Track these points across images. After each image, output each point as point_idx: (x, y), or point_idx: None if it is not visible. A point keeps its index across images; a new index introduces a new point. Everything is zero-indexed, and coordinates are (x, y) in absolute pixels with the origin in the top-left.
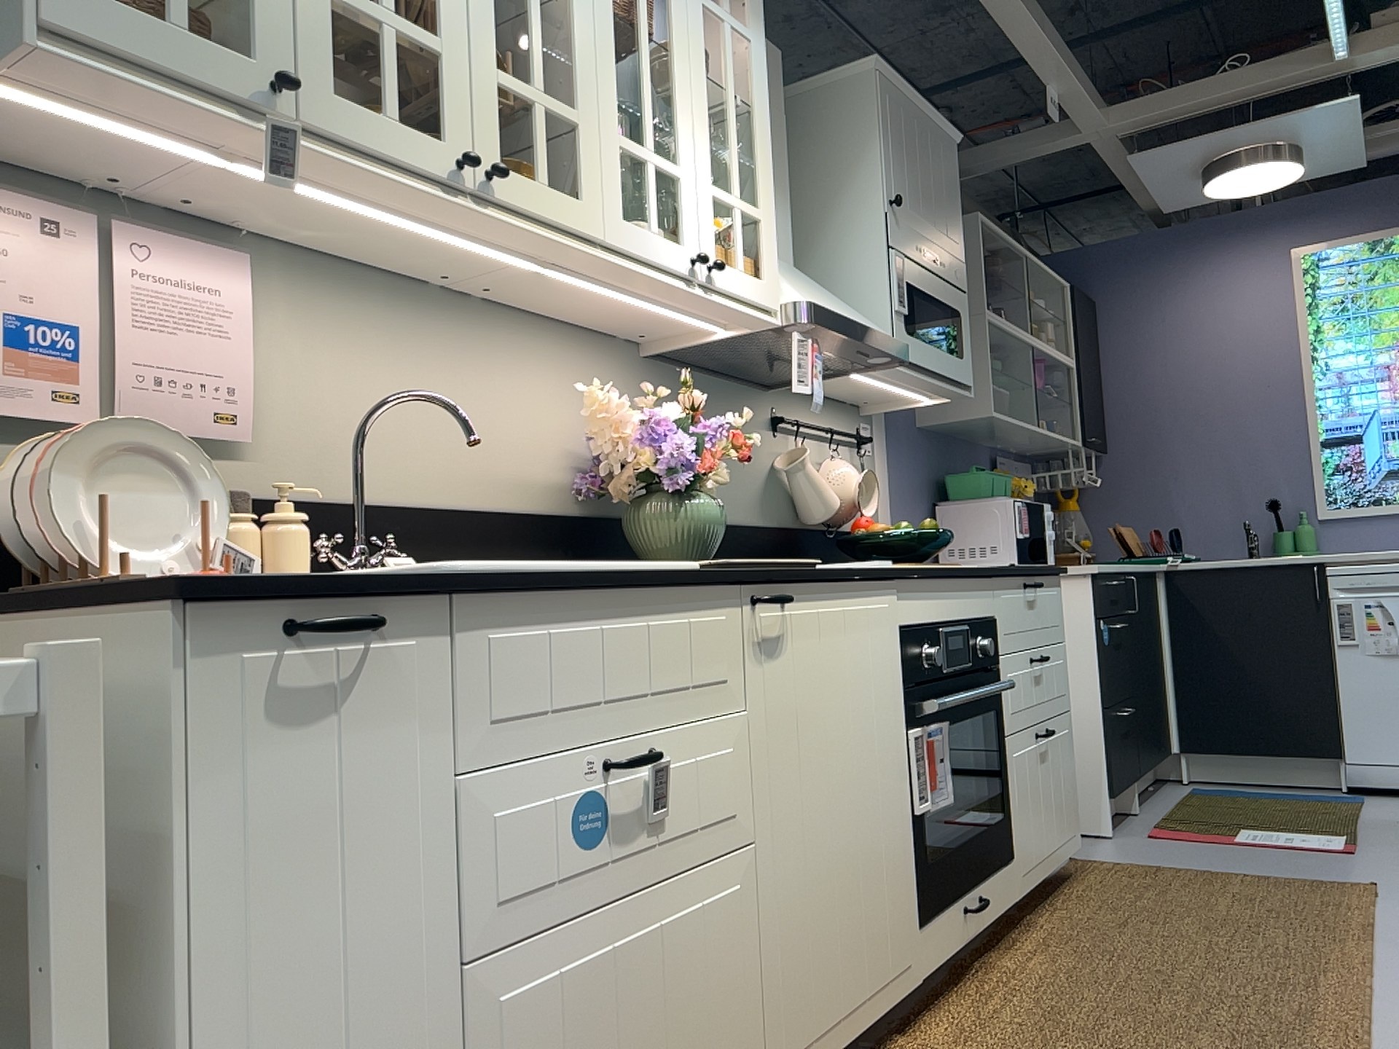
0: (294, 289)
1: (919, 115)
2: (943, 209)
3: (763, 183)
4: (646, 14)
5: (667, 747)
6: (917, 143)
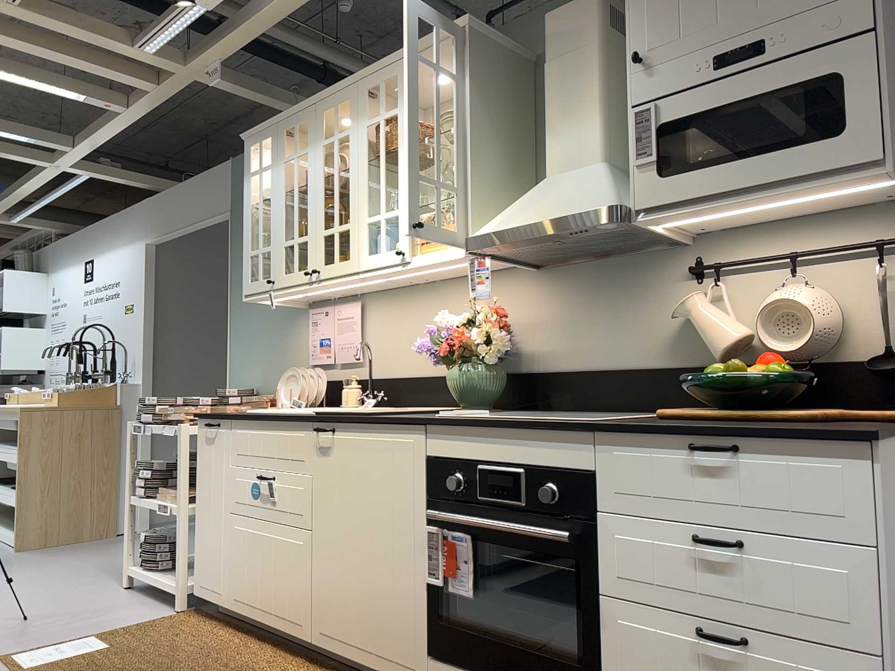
0: (376, 305)
1: None
2: None
3: (456, 173)
4: (381, 148)
5: (279, 477)
6: None
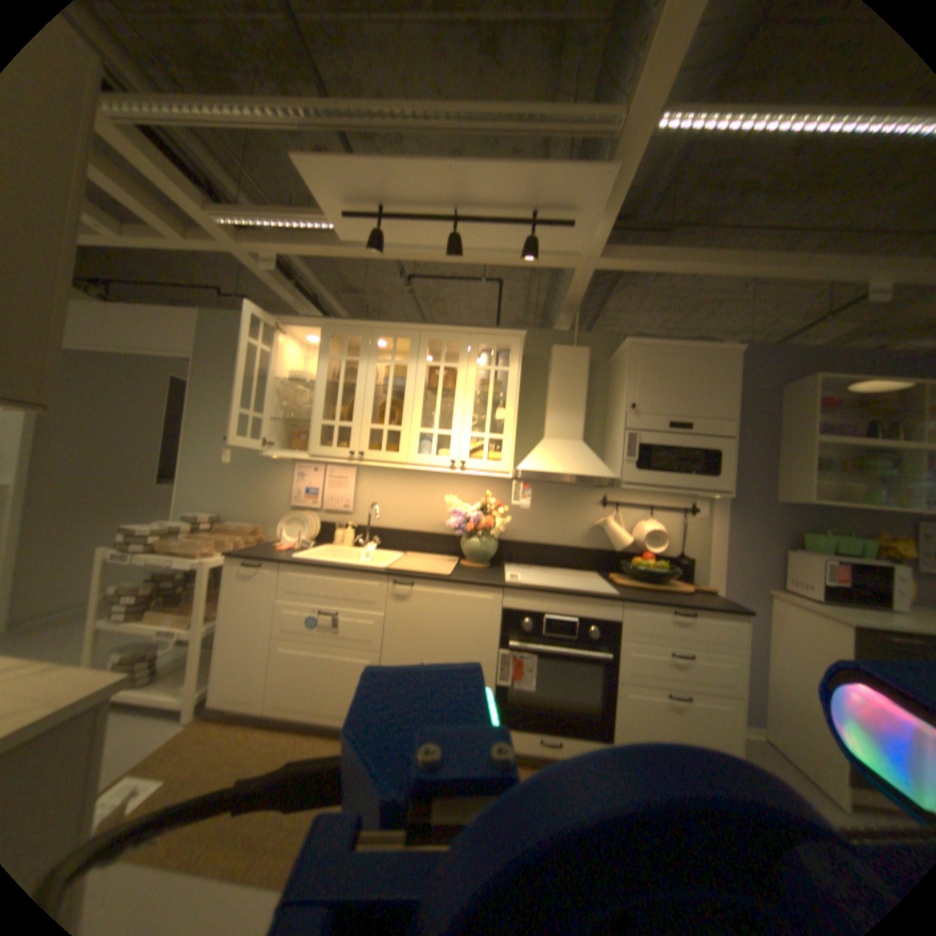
0: (369, 475)
1: (679, 350)
2: (702, 396)
3: (504, 425)
4: (439, 386)
5: (342, 615)
6: (671, 367)
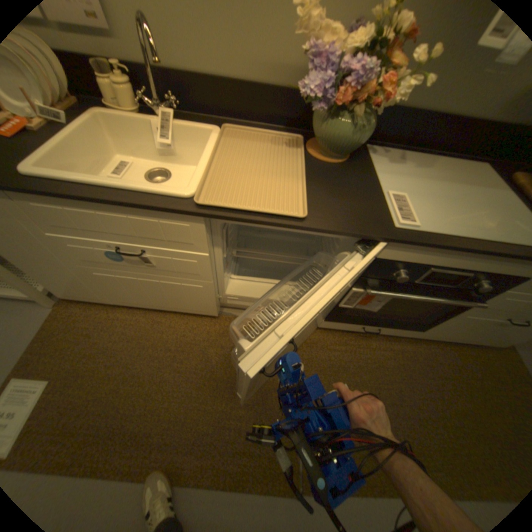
0: None
1: None
2: None
3: None
4: None
5: (154, 252)
6: None
